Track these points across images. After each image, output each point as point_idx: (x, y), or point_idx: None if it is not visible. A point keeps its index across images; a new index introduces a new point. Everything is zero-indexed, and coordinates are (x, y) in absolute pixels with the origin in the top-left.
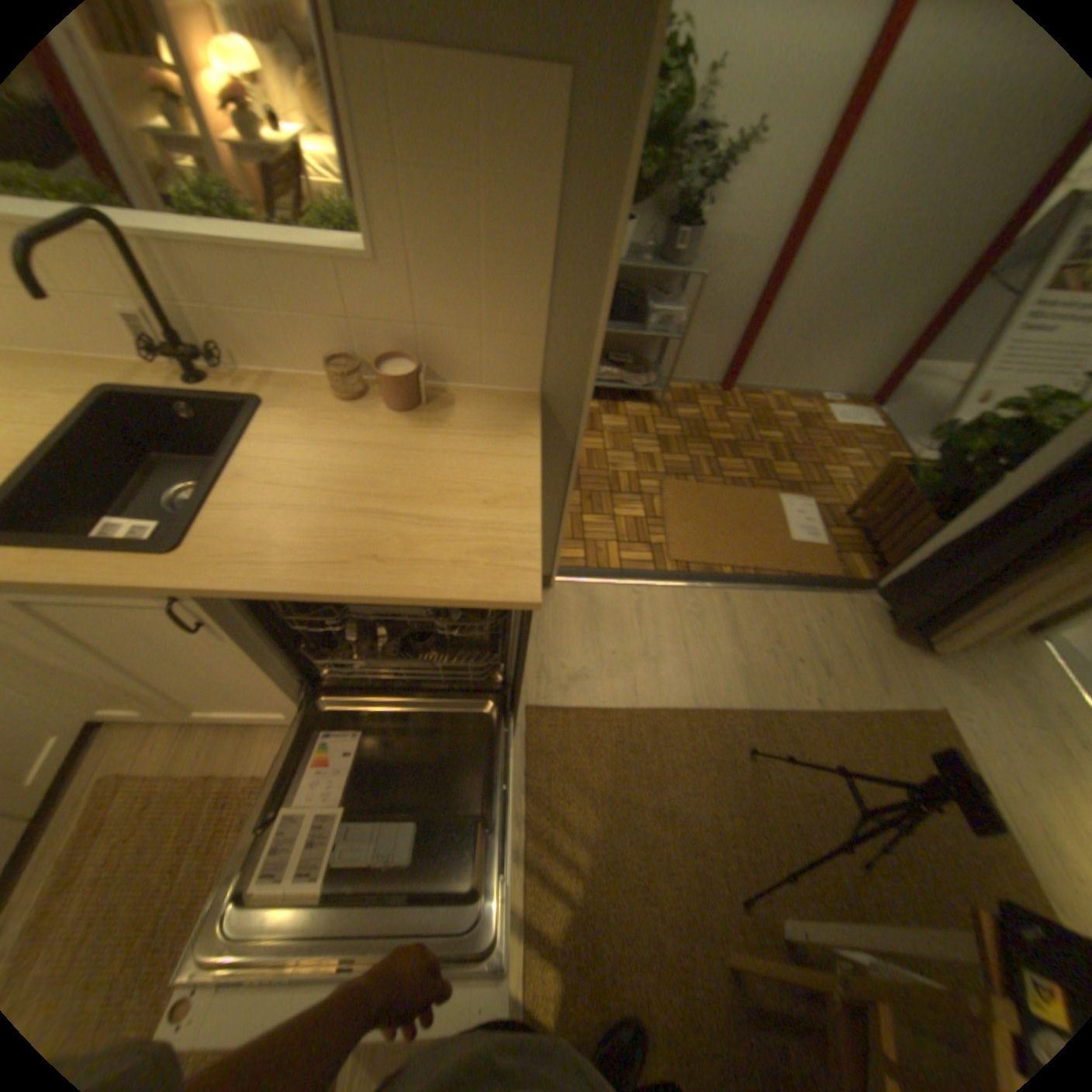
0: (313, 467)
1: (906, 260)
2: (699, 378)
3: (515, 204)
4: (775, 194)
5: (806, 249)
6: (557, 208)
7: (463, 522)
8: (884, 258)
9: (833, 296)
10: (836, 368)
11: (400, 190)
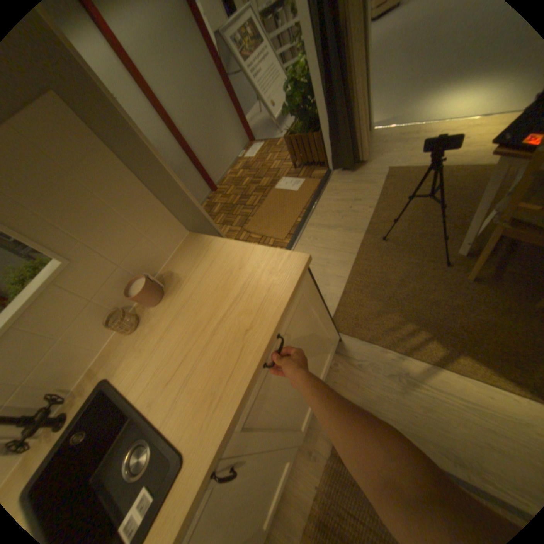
0: (169, 355)
1: (204, 95)
2: (204, 196)
3: (95, 169)
4: (145, 119)
5: (176, 123)
6: (111, 153)
7: (246, 281)
8: (198, 101)
9: (201, 127)
10: (230, 145)
11: (43, 217)
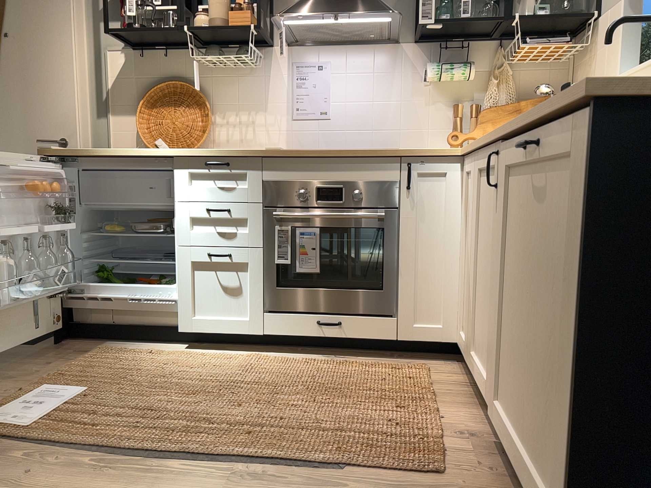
0: None
1: None
2: None
3: None
4: None
5: None
6: None
7: None
8: None
9: None
10: None
11: None
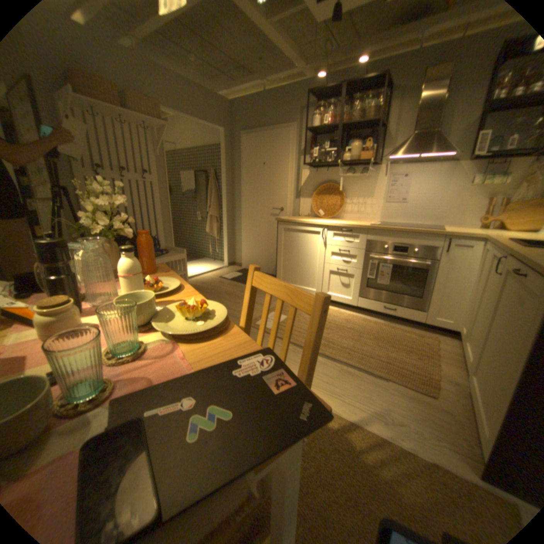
0: None
1: None
2: None
3: None
4: None
5: None
6: None
7: None
8: None
9: None
10: None
11: None
